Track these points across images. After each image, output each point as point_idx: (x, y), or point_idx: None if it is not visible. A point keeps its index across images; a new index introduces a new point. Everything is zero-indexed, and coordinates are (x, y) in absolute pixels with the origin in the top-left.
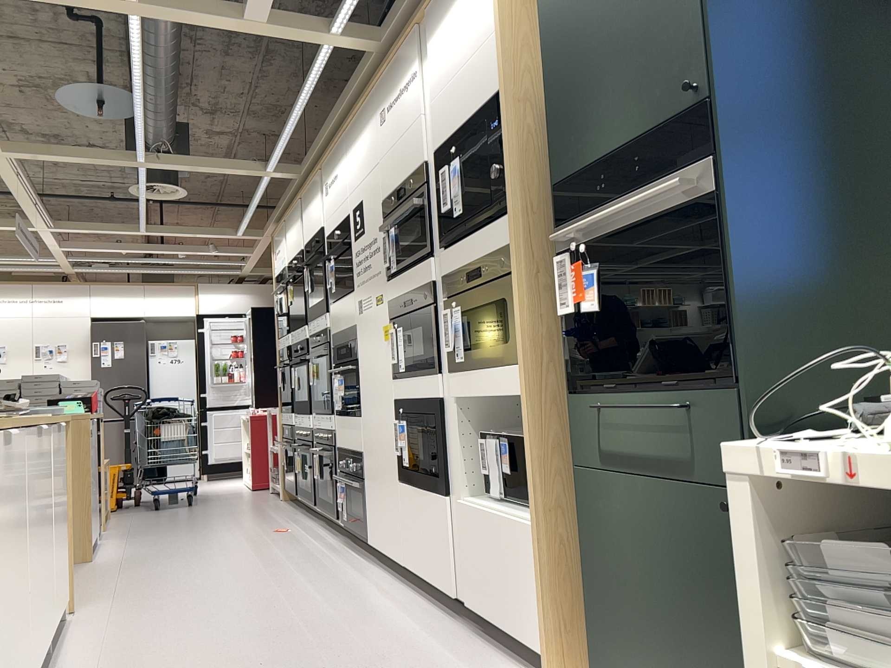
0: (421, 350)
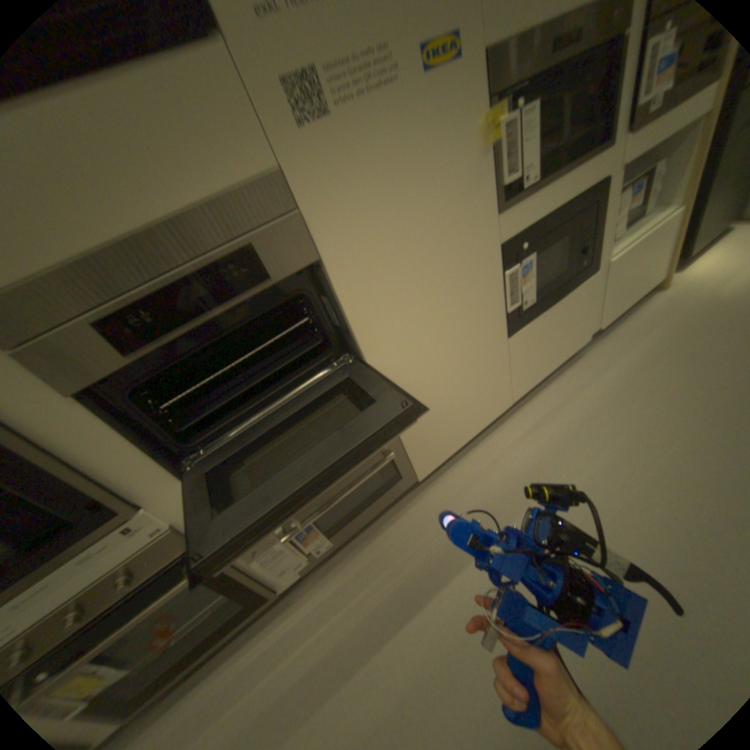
0: (573, 129)
